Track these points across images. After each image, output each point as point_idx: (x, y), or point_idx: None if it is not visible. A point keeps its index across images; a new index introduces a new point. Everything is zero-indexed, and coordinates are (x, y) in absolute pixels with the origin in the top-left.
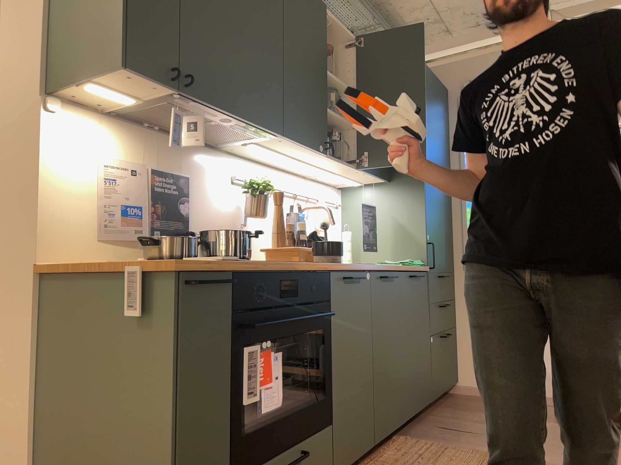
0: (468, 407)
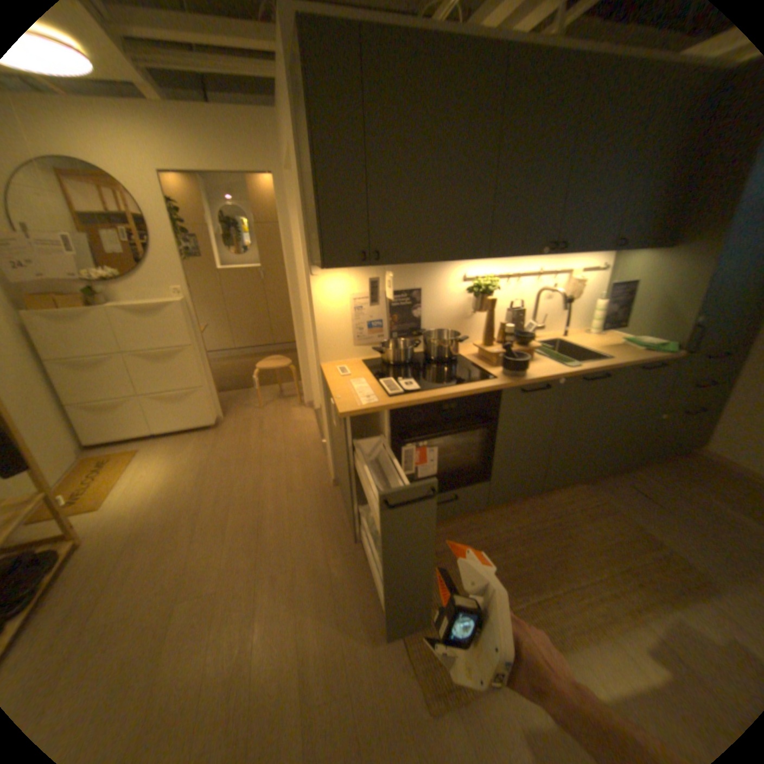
0: (693, 477)
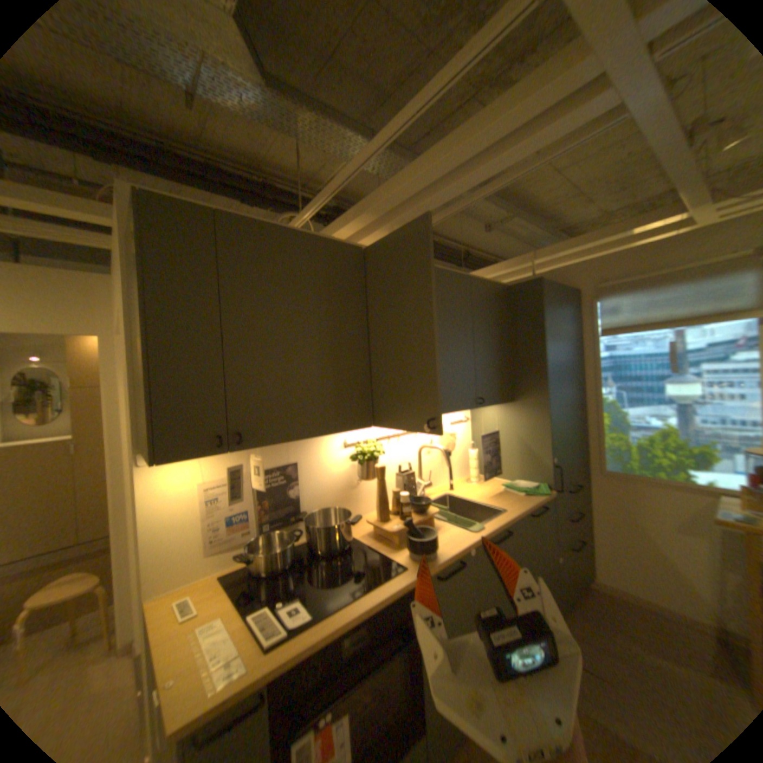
0: (604, 621)
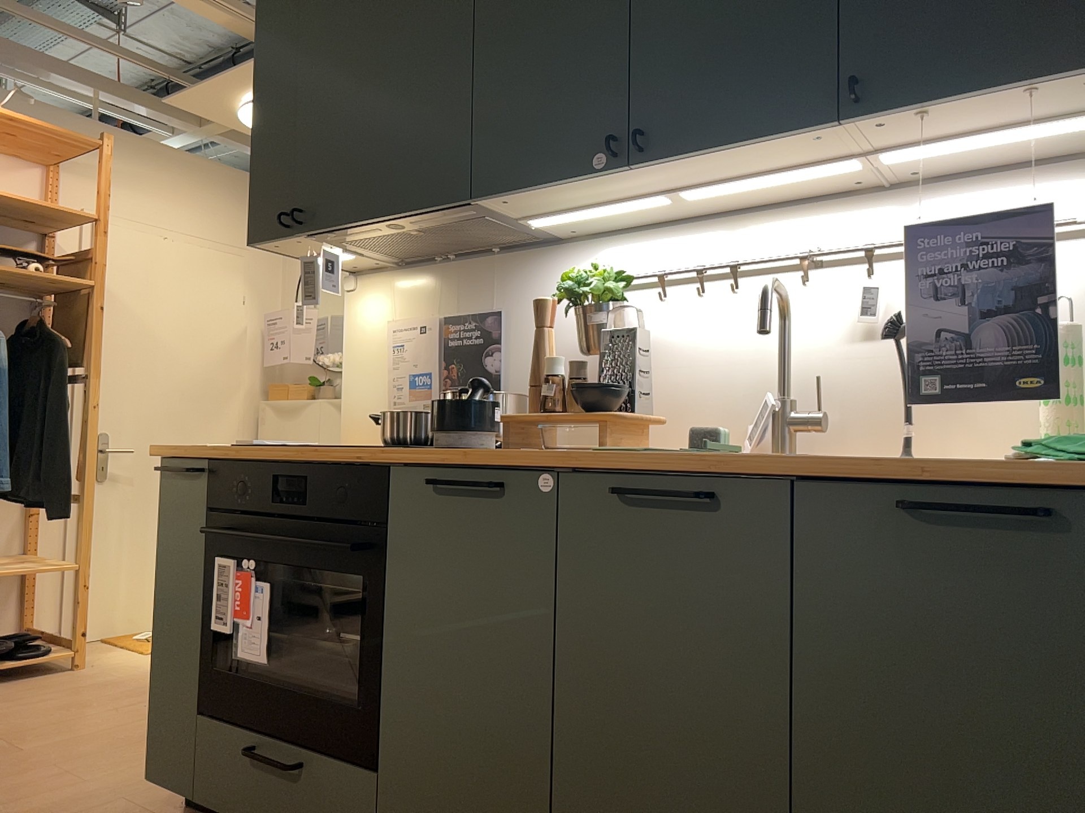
0: None
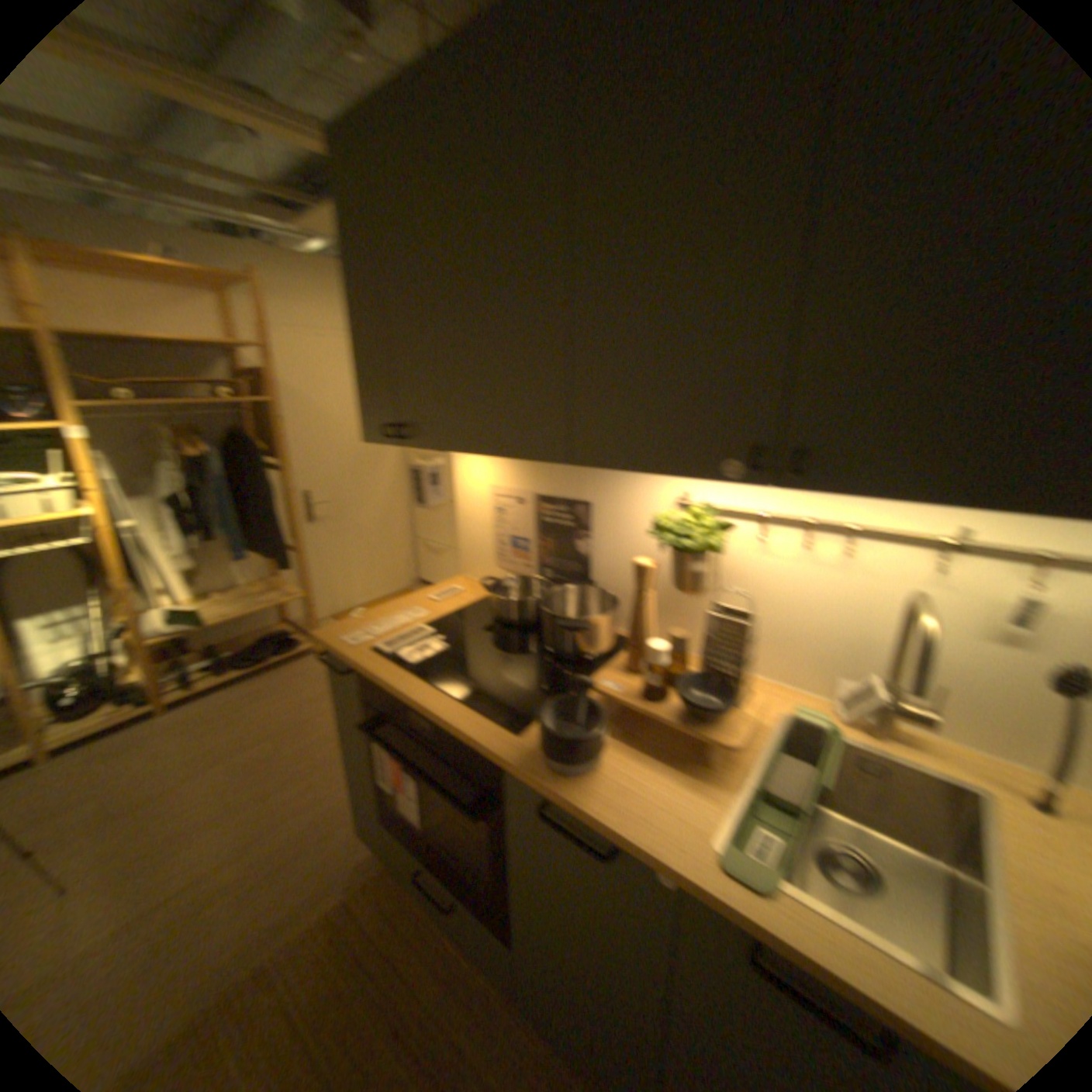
0: None
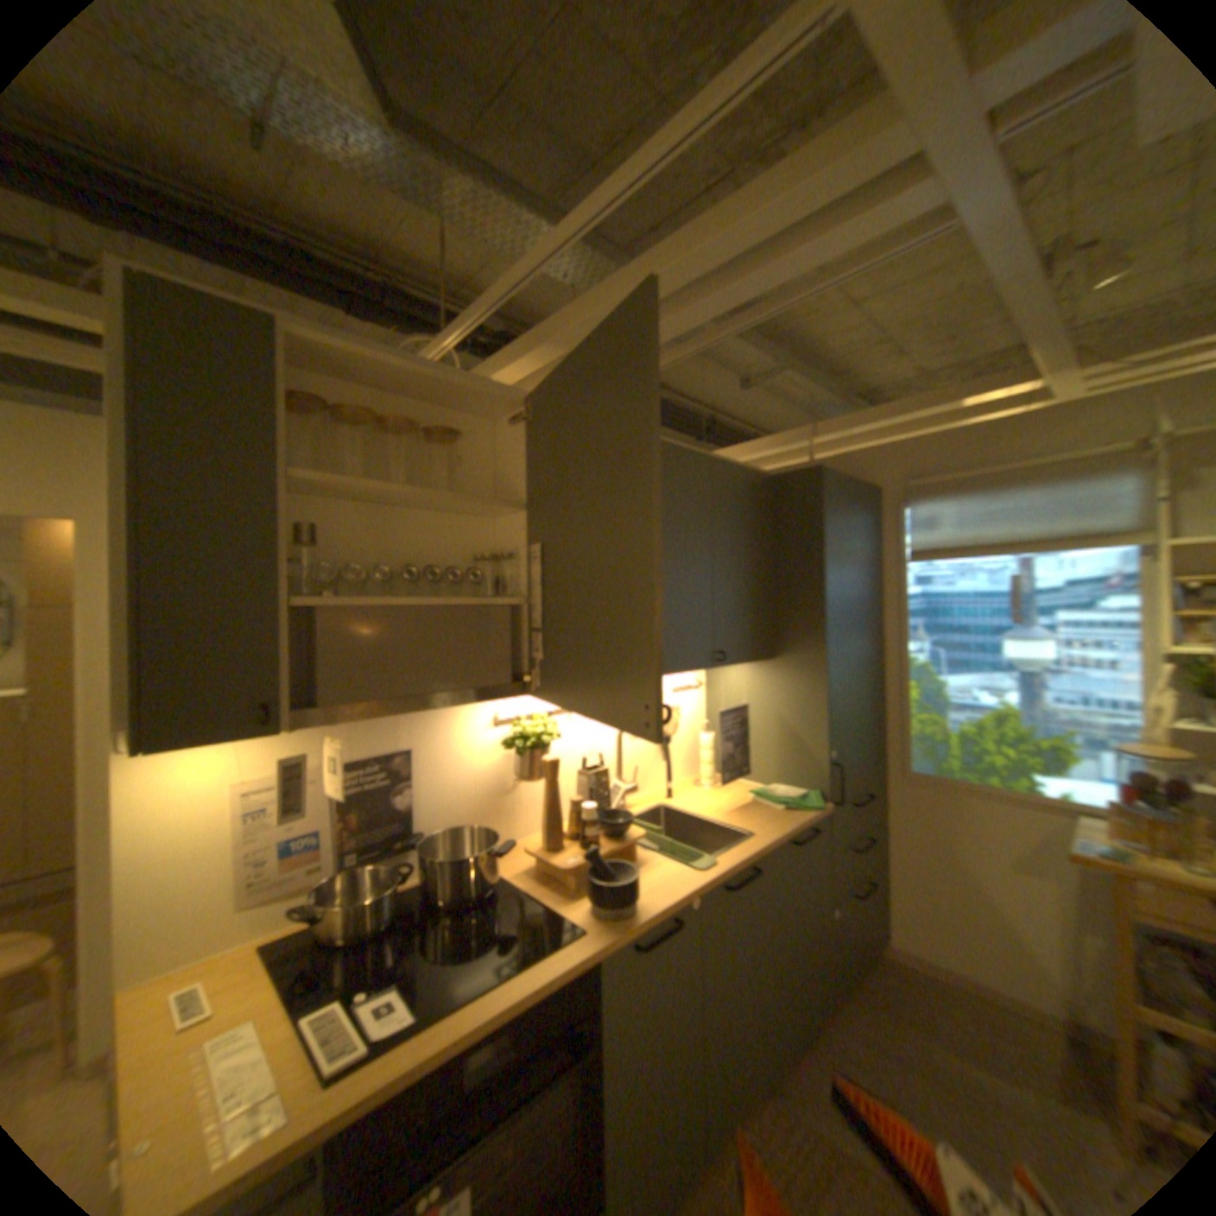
0: (901, 1012)
